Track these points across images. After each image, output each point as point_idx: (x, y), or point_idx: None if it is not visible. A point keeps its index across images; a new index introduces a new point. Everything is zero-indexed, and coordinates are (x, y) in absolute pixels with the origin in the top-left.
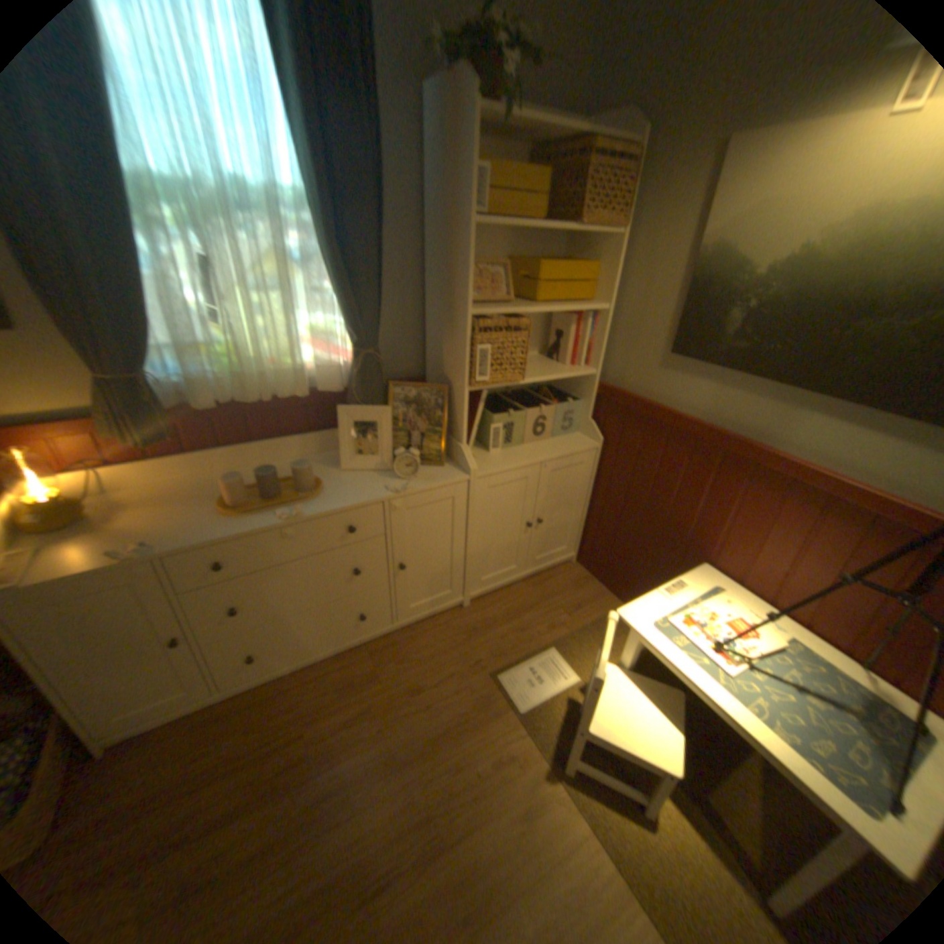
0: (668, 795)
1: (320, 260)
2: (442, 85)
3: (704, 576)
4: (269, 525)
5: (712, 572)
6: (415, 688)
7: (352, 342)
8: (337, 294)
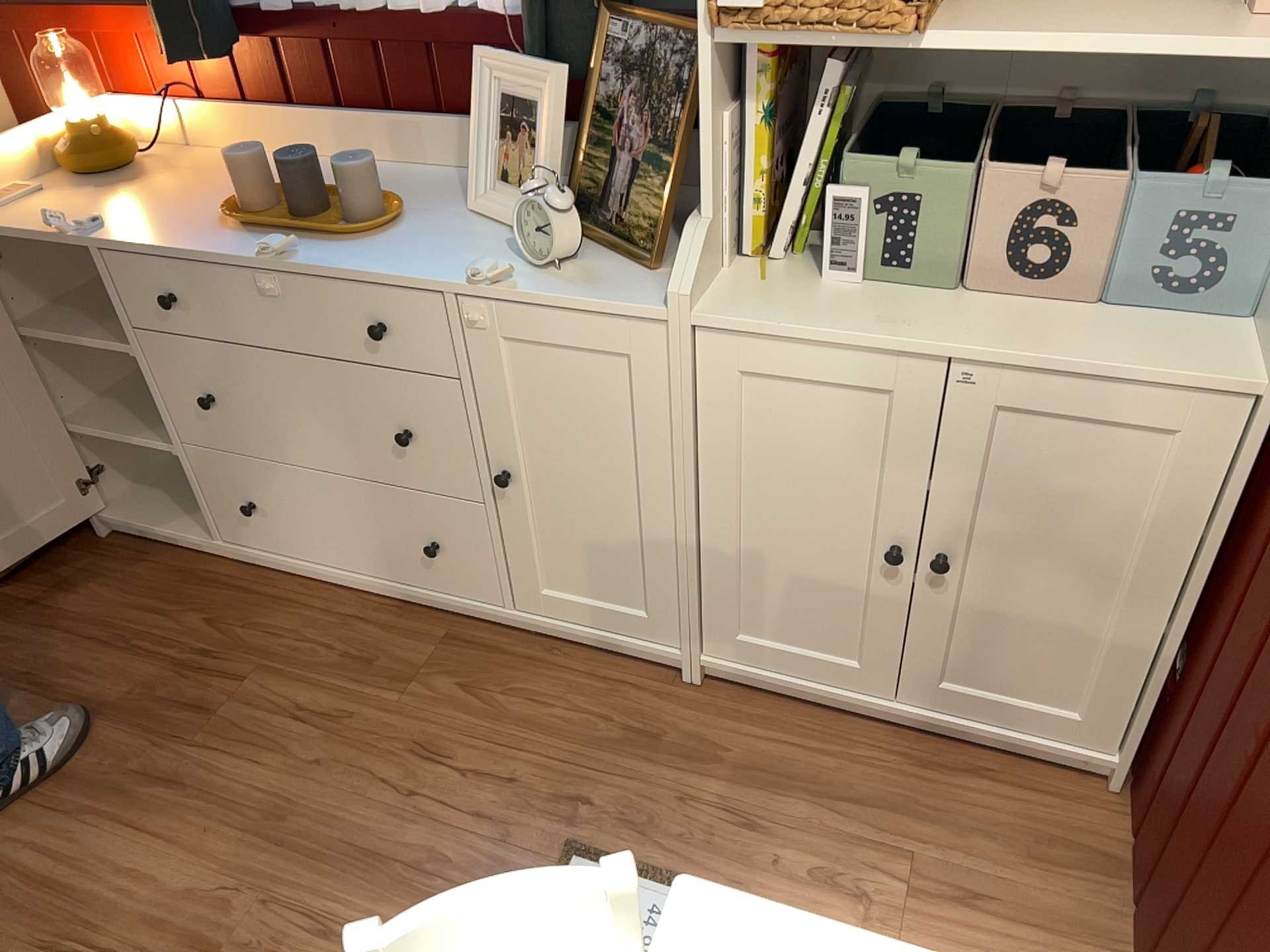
0: None
1: None
2: None
3: None
4: (241, 254)
5: None
6: (438, 745)
7: None
8: None
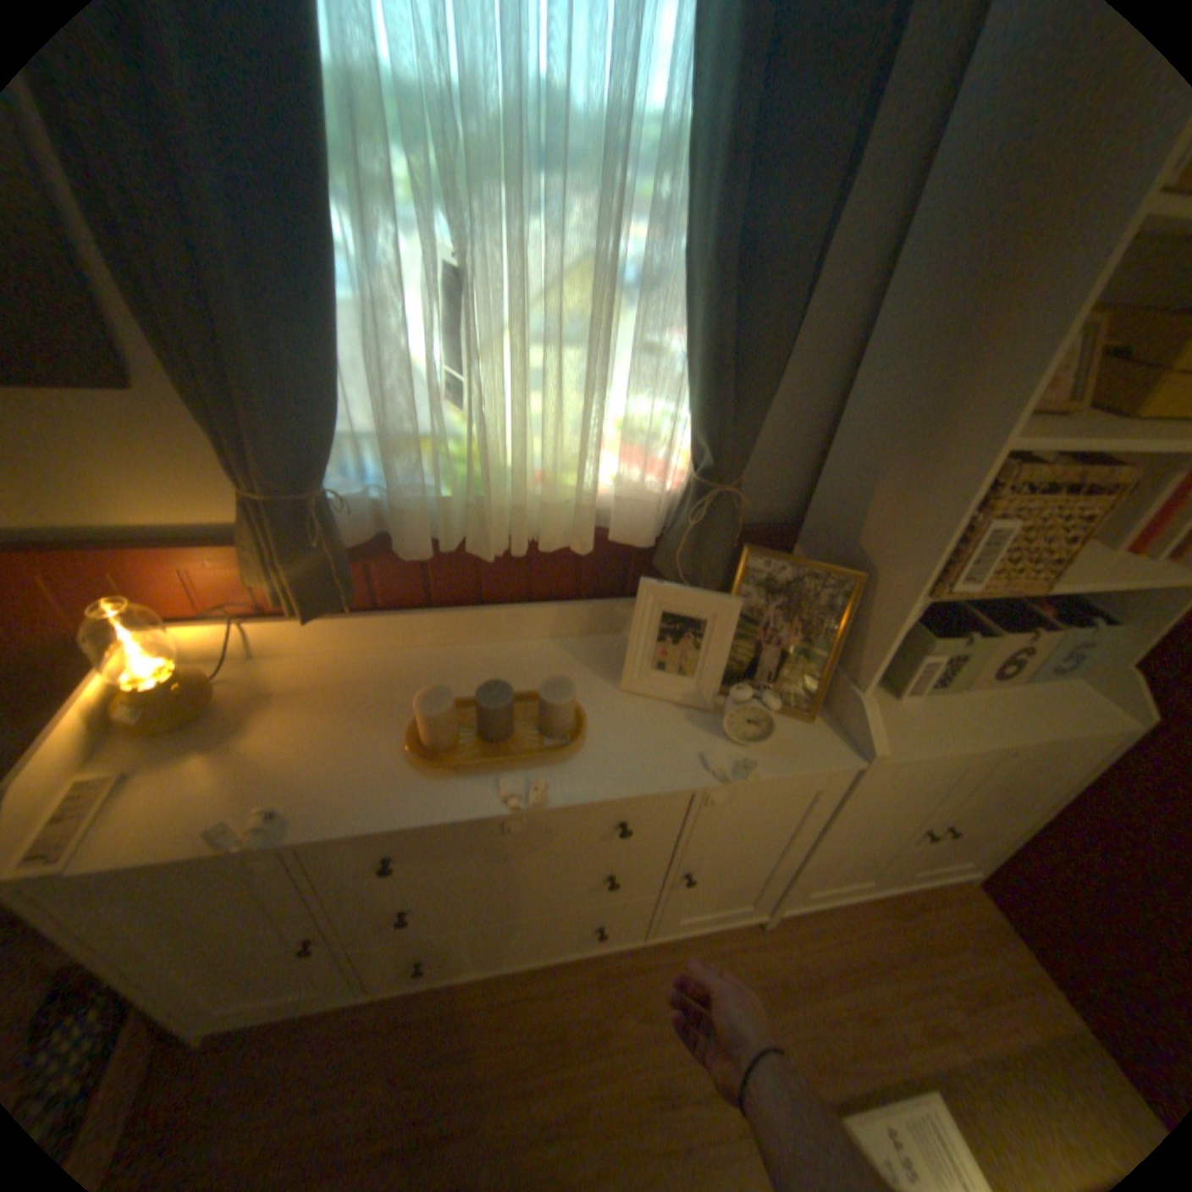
0: None
1: (678, 285)
2: None
3: None
4: (483, 808)
5: None
6: (668, 1089)
7: (694, 459)
8: (698, 362)
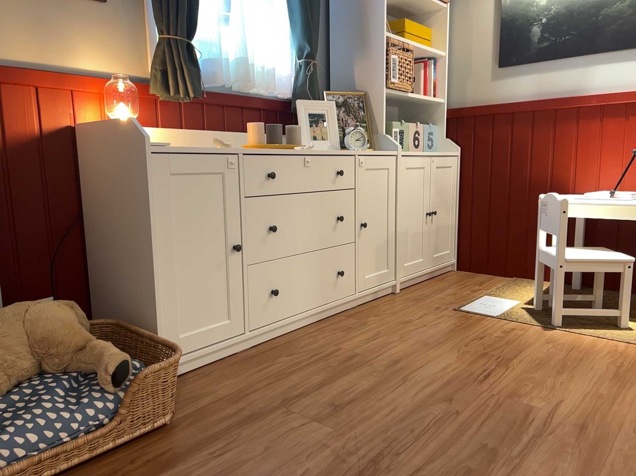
0: (628, 284)
1: None
2: None
3: (571, 195)
4: (295, 151)
5: (573, 195)
6: (403, 321)
7: (298, 58)
8: (296, 18)
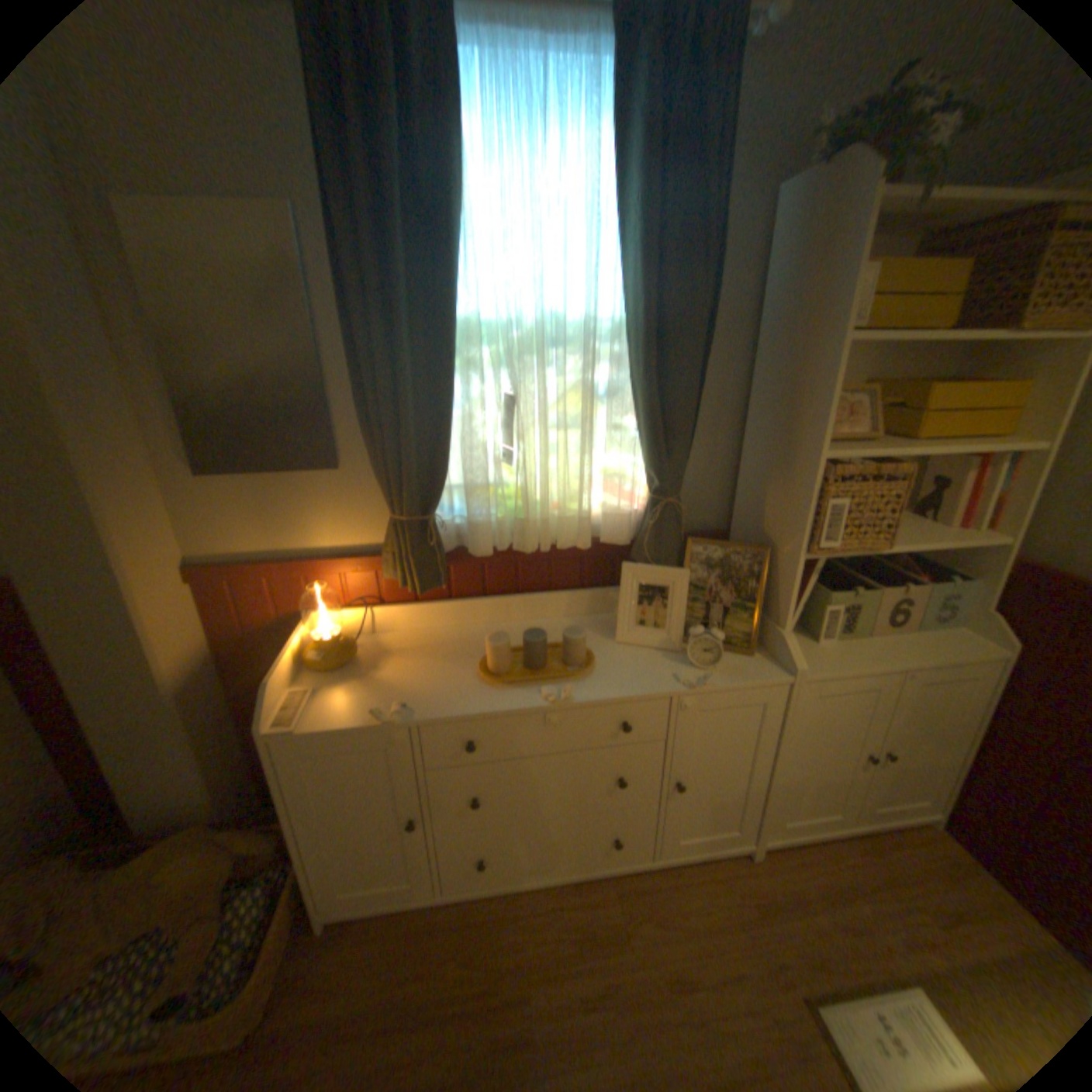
0: None
1: (627, 393)
2: (812, 178)
3: None
4: (531, 706)
5: None
6: (683, 979)
7: (648, 487)
8: (642, 431)
